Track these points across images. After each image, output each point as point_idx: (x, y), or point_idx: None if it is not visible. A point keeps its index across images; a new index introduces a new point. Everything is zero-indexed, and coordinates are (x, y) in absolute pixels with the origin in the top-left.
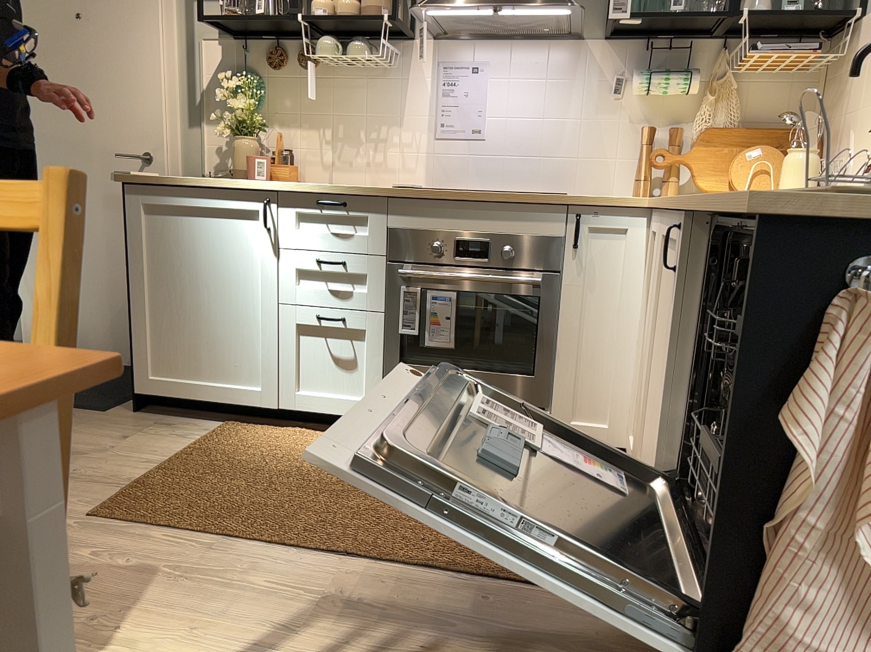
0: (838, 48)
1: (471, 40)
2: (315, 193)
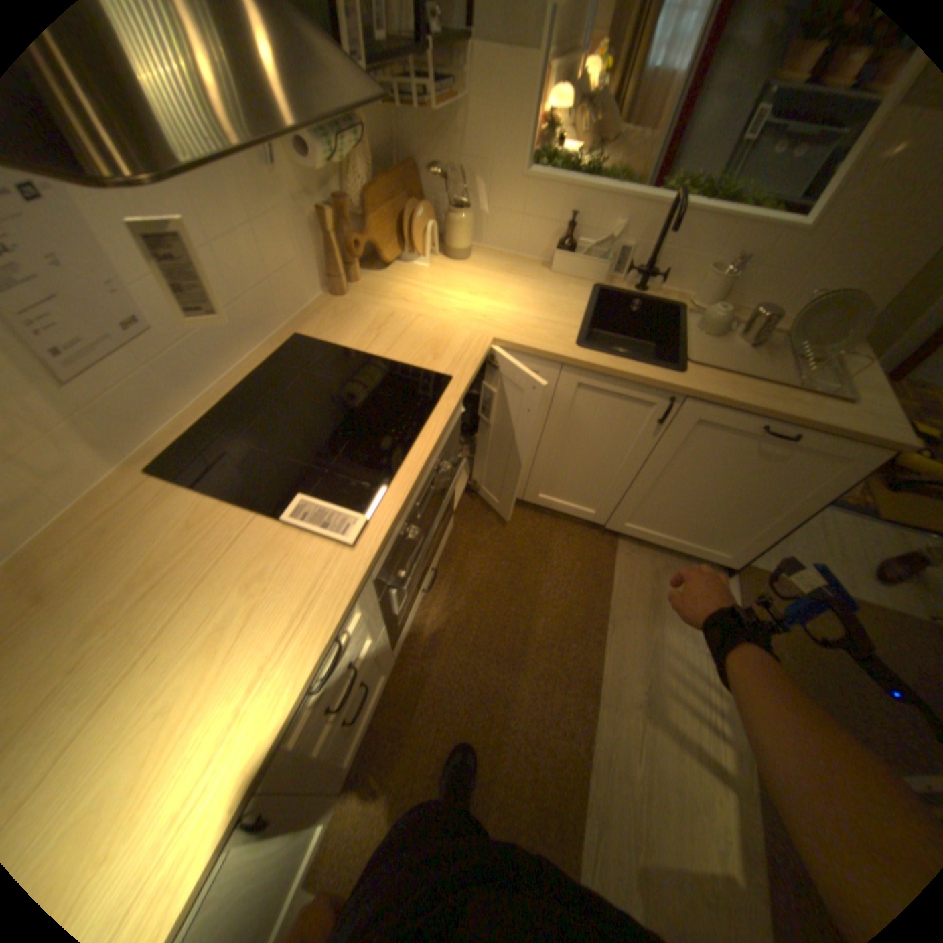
0: (448, 71)
1: None
2: (297, 696)
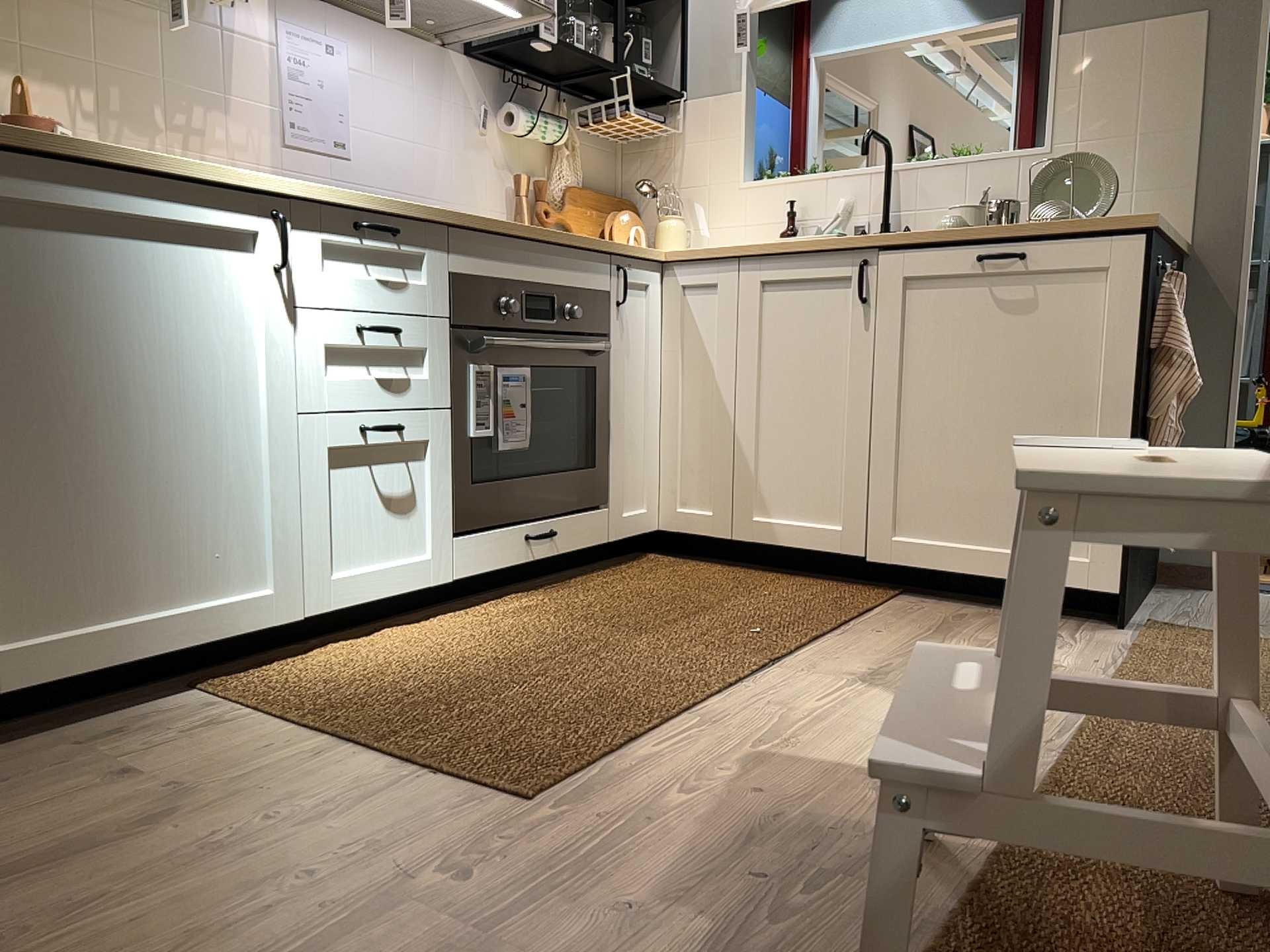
0: (666, 124)
1: (309, 4)
2: (356, 209)
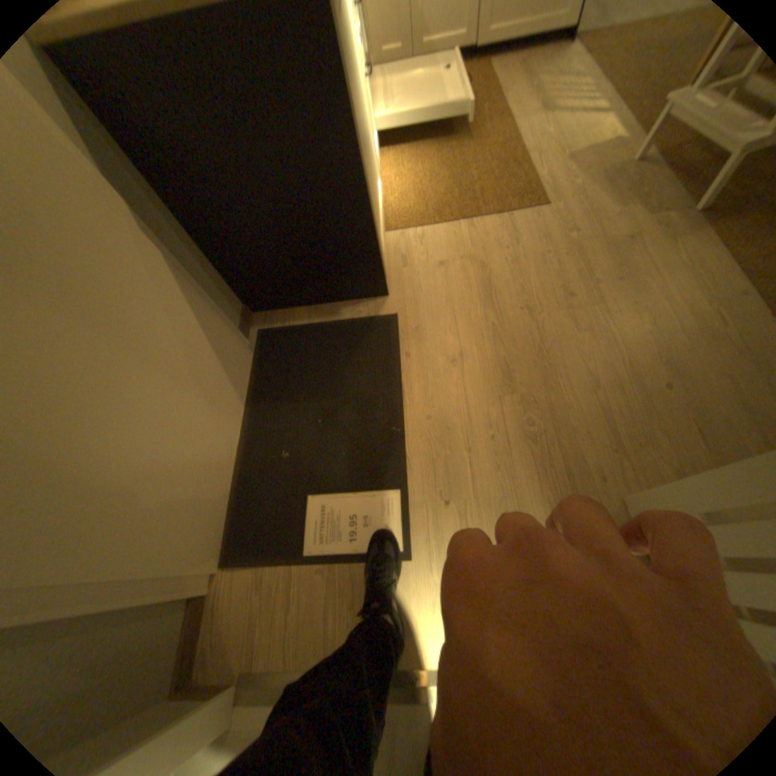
0: None
1: None
2: None
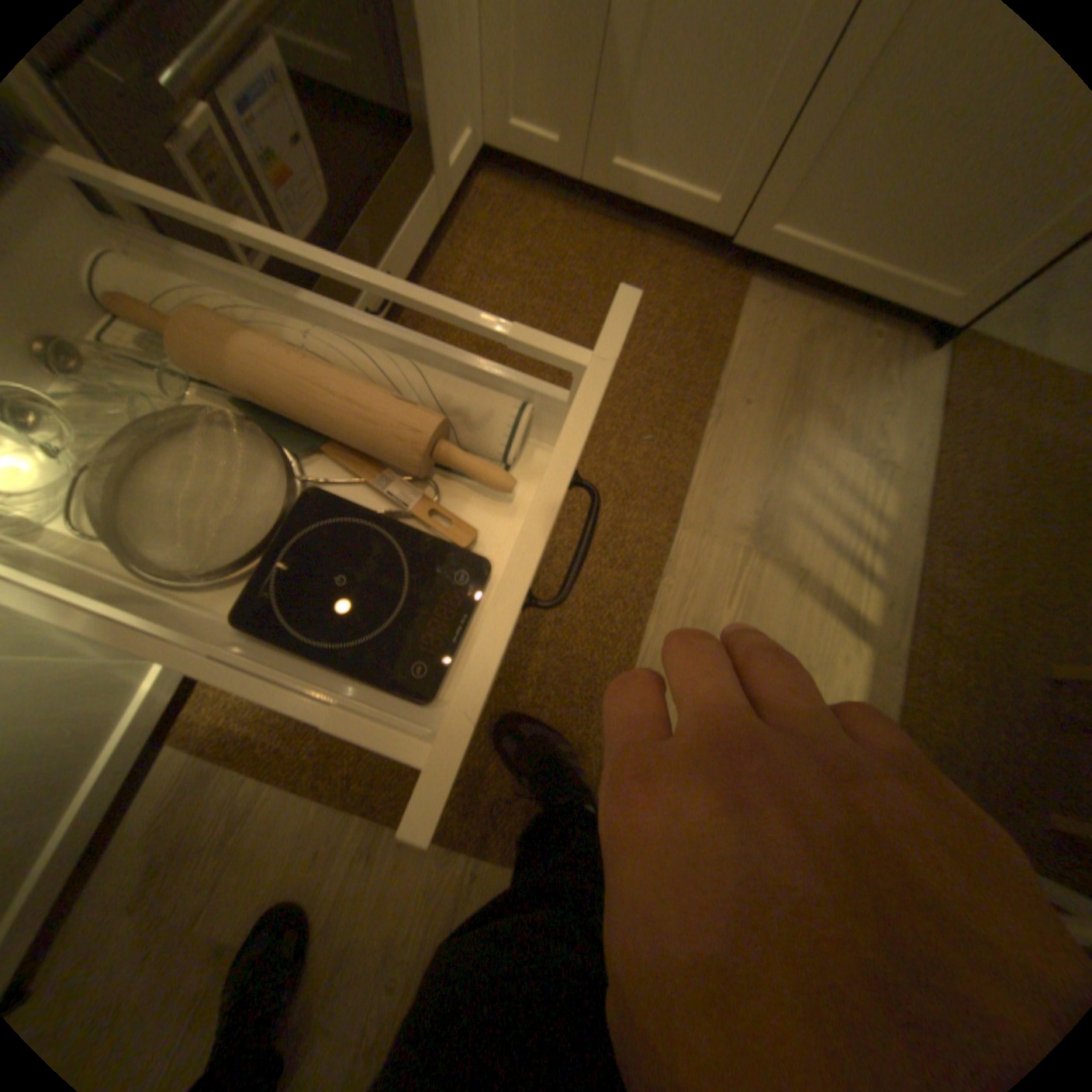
0: None
1: None
2: None
